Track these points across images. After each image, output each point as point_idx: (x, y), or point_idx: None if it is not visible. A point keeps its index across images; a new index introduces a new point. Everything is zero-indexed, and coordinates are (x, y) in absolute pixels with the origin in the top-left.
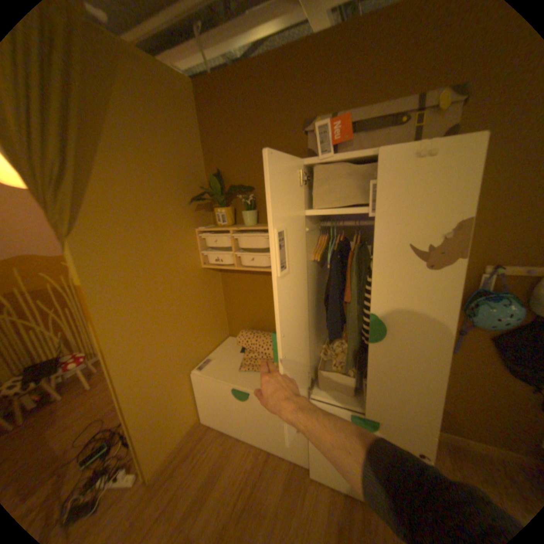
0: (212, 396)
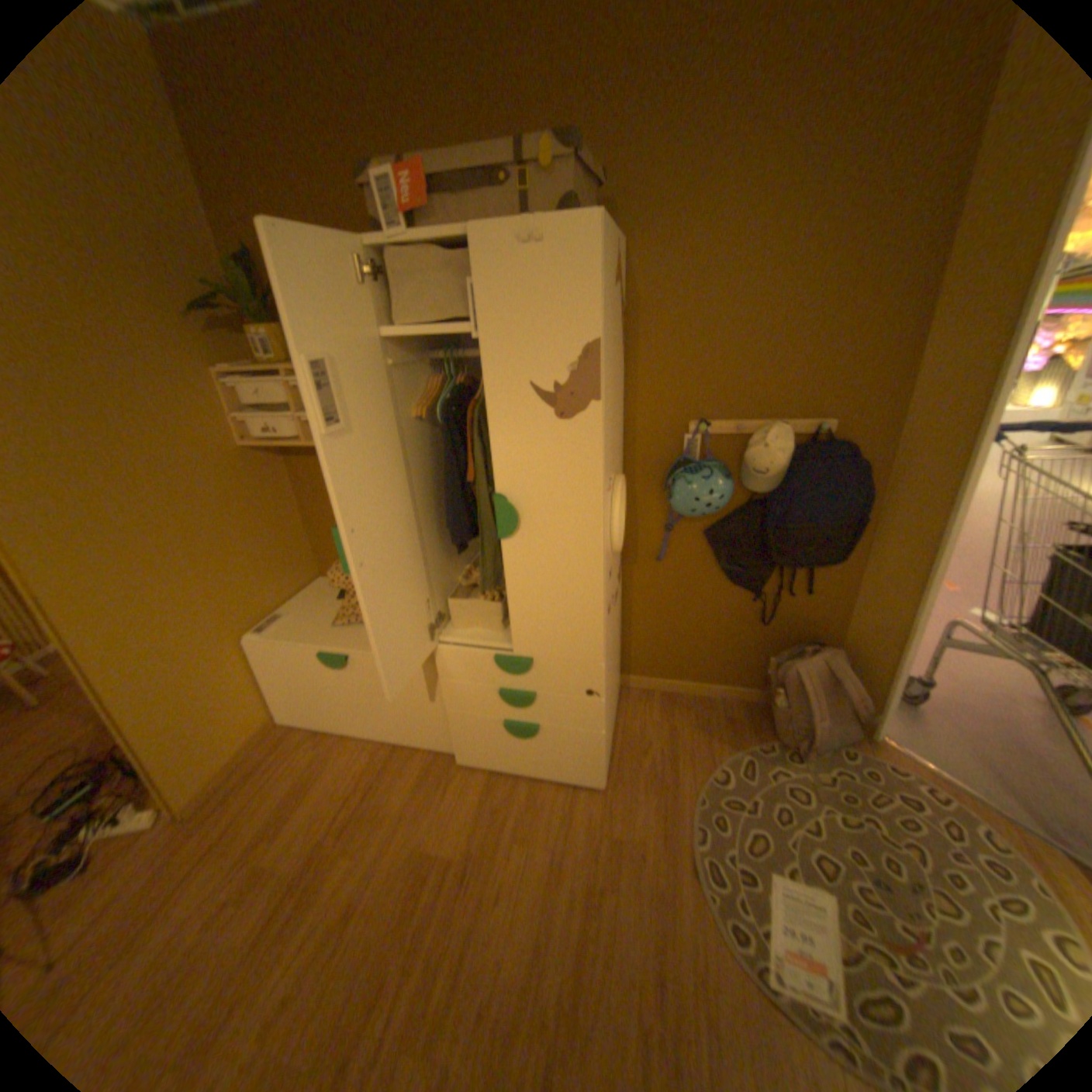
0: (286, 675)
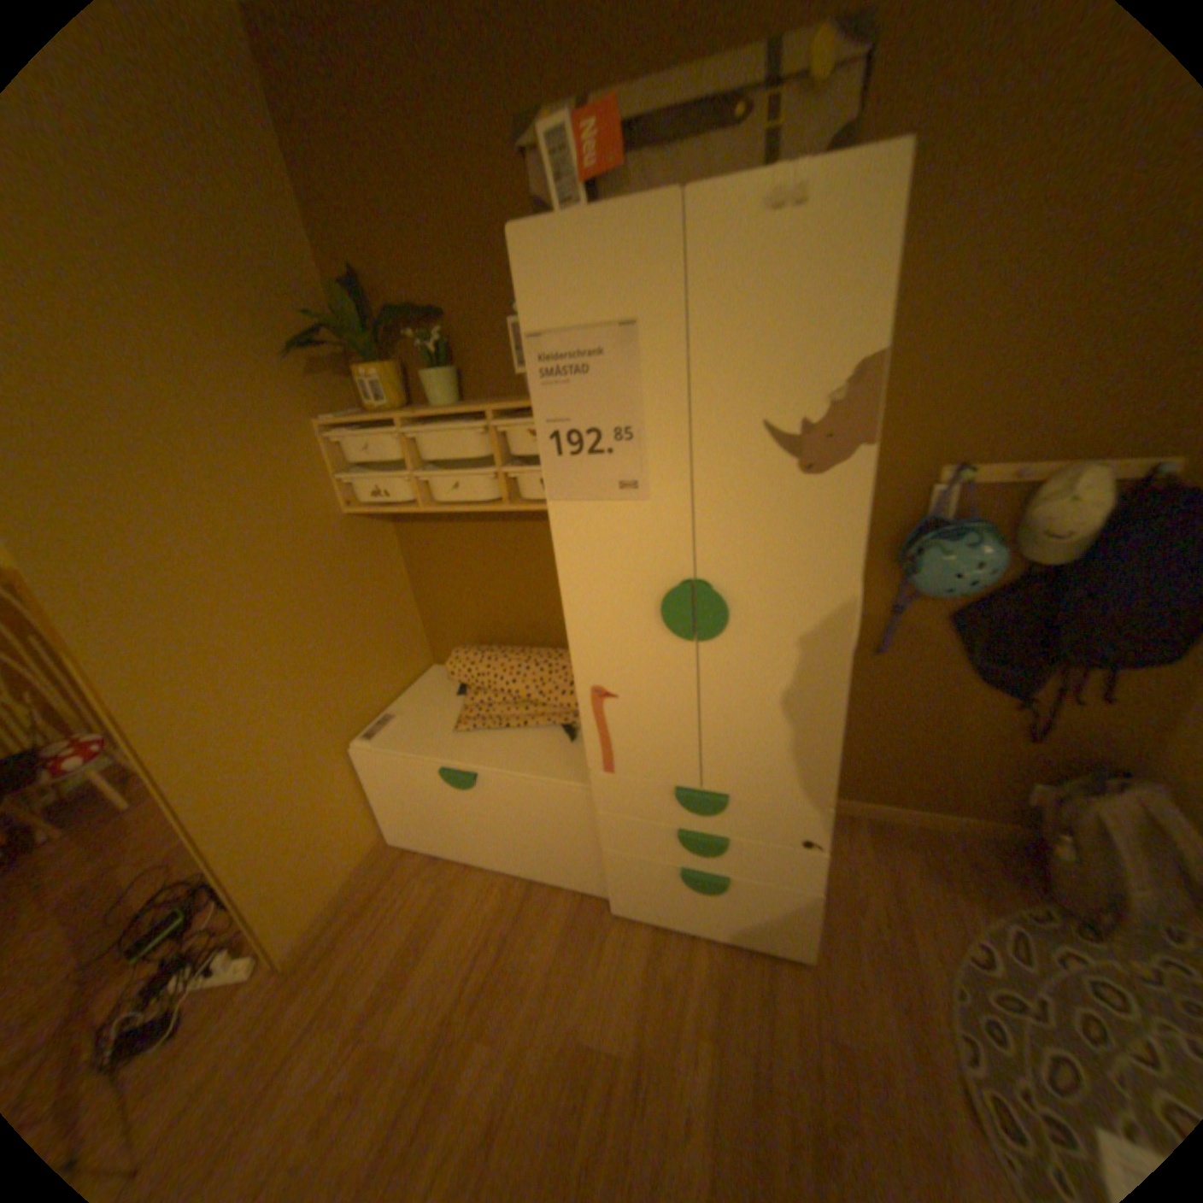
0: (401, 790)
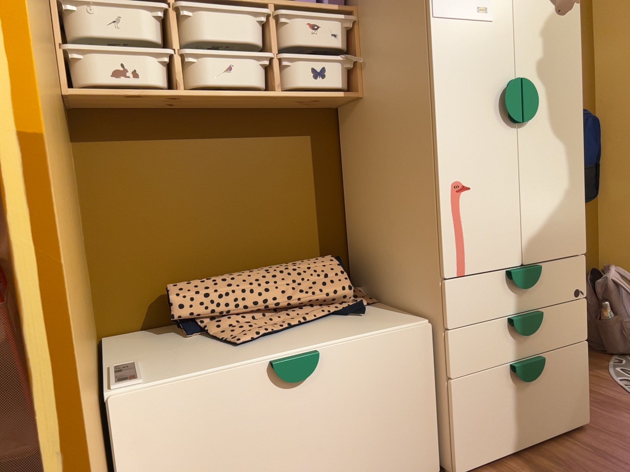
0: (193, 442)
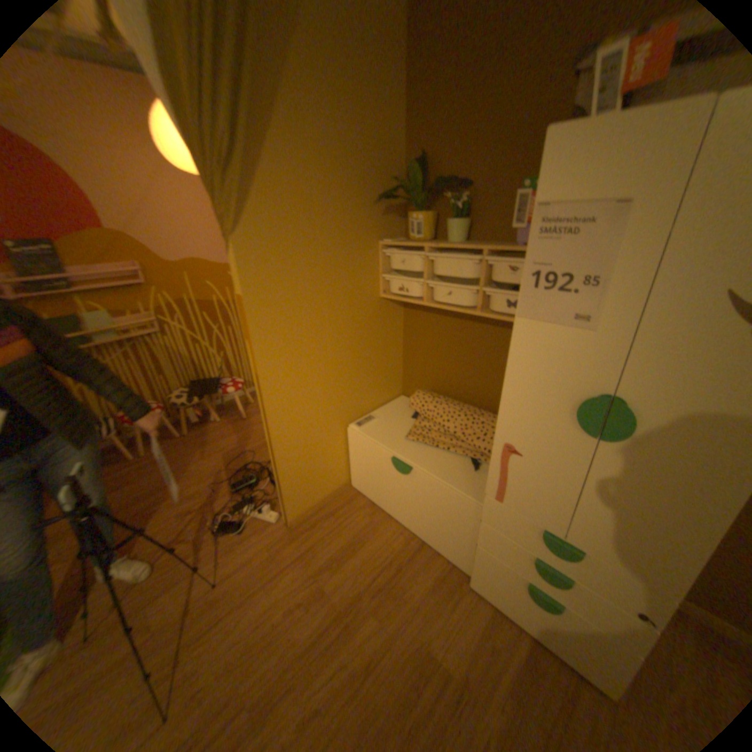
0: (367, 460)
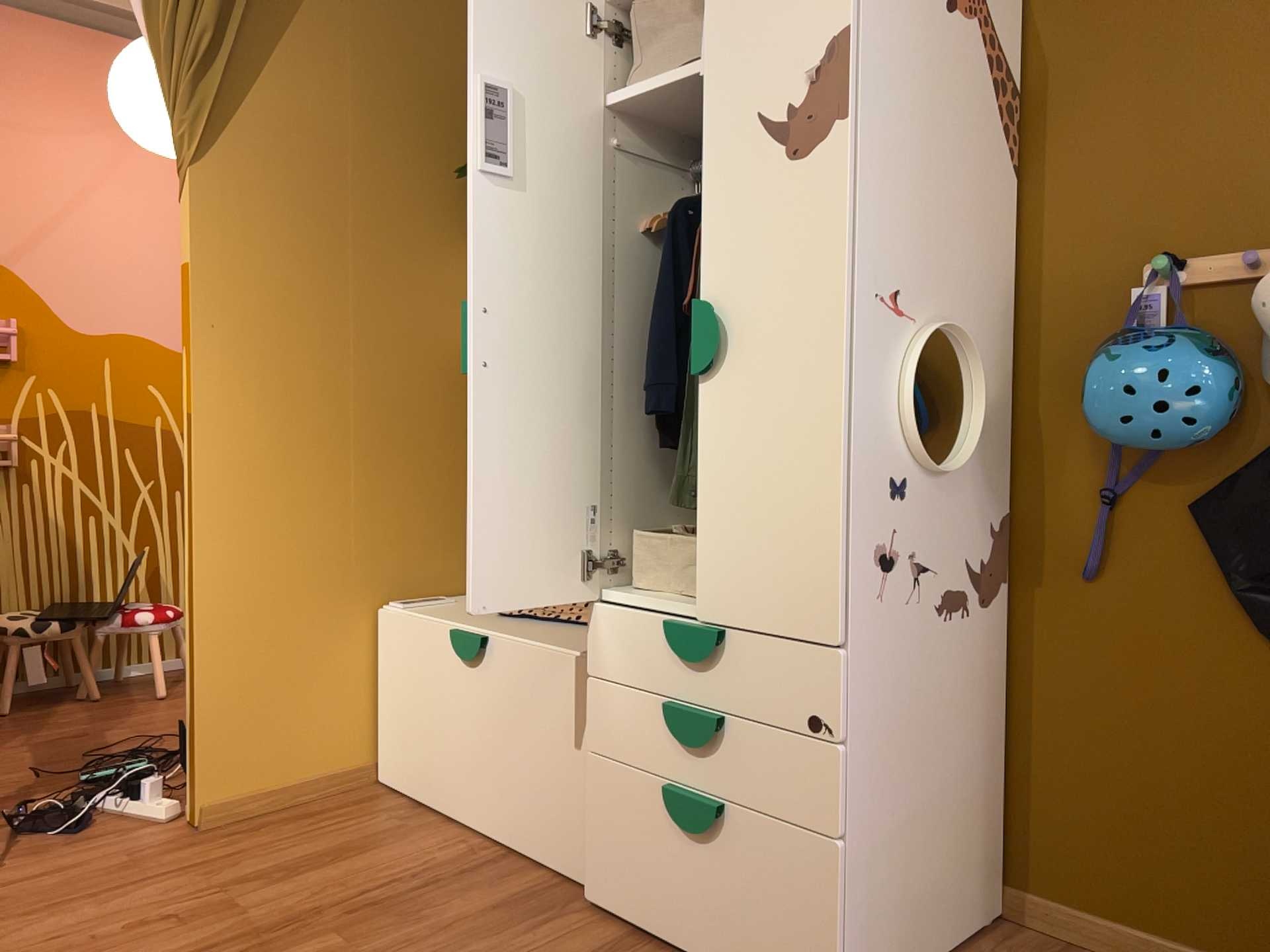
0: (410, 674)
